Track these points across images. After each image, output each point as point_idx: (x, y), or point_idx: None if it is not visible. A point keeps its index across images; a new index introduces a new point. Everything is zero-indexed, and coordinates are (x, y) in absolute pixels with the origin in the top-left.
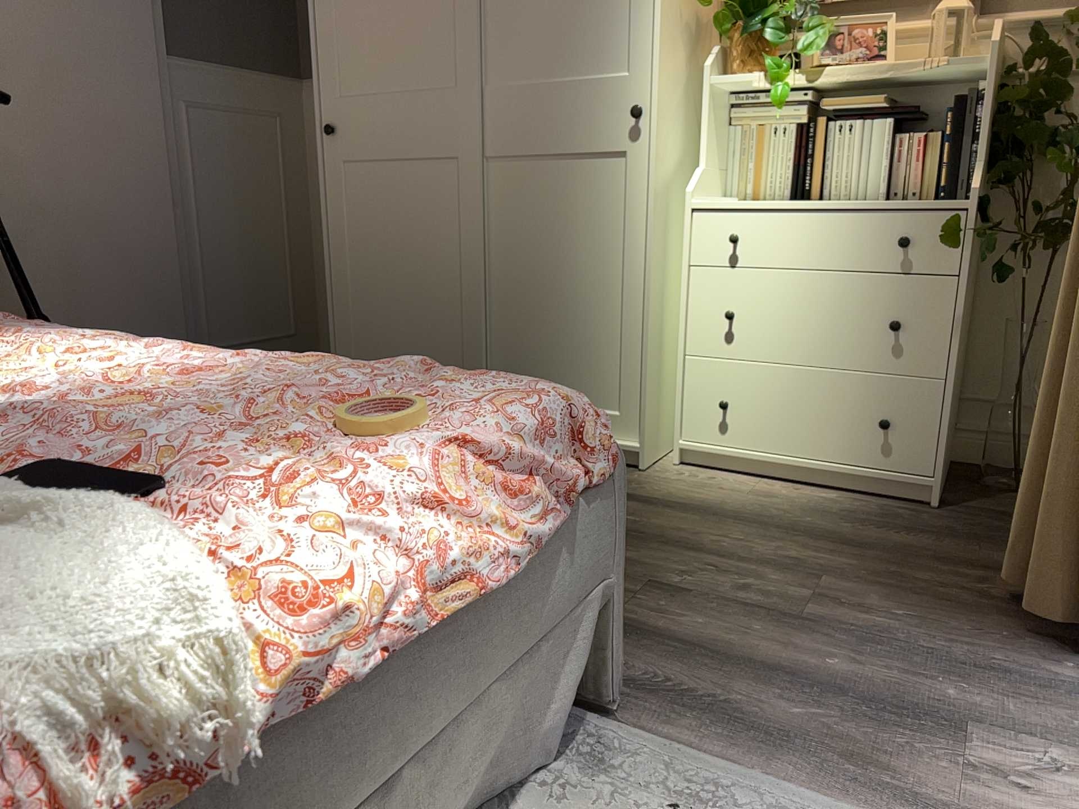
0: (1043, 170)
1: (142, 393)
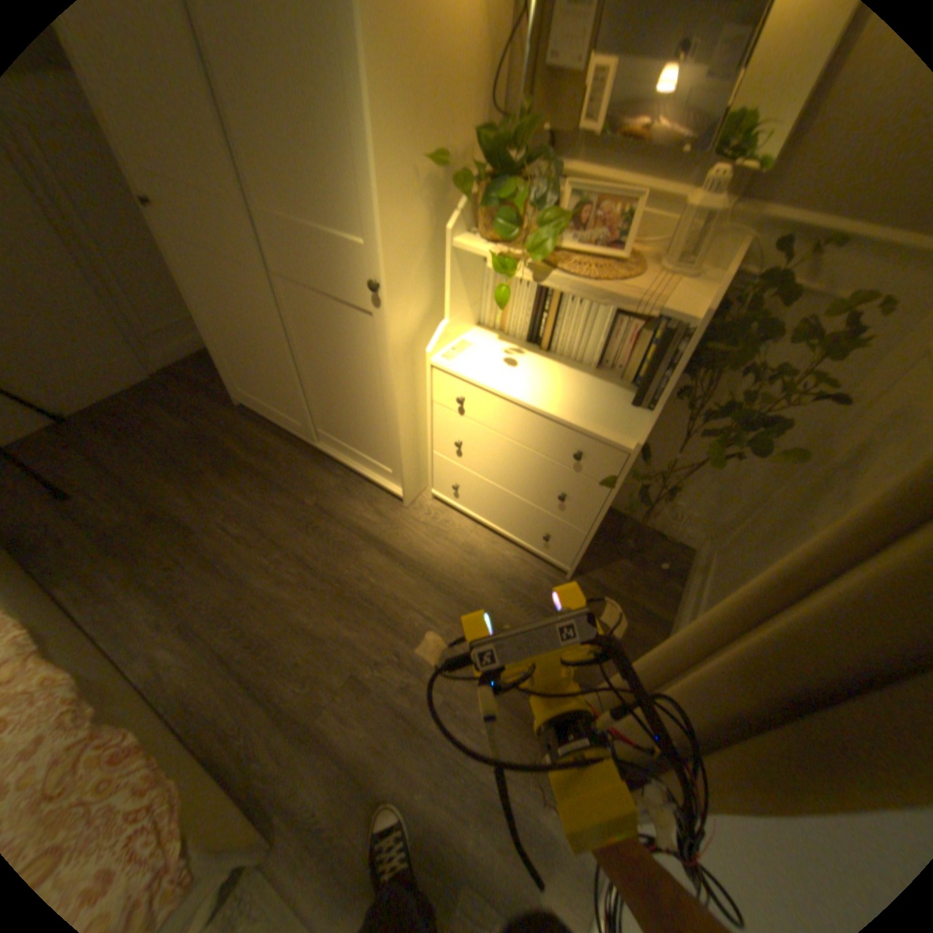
0: (732, 370)
1: None
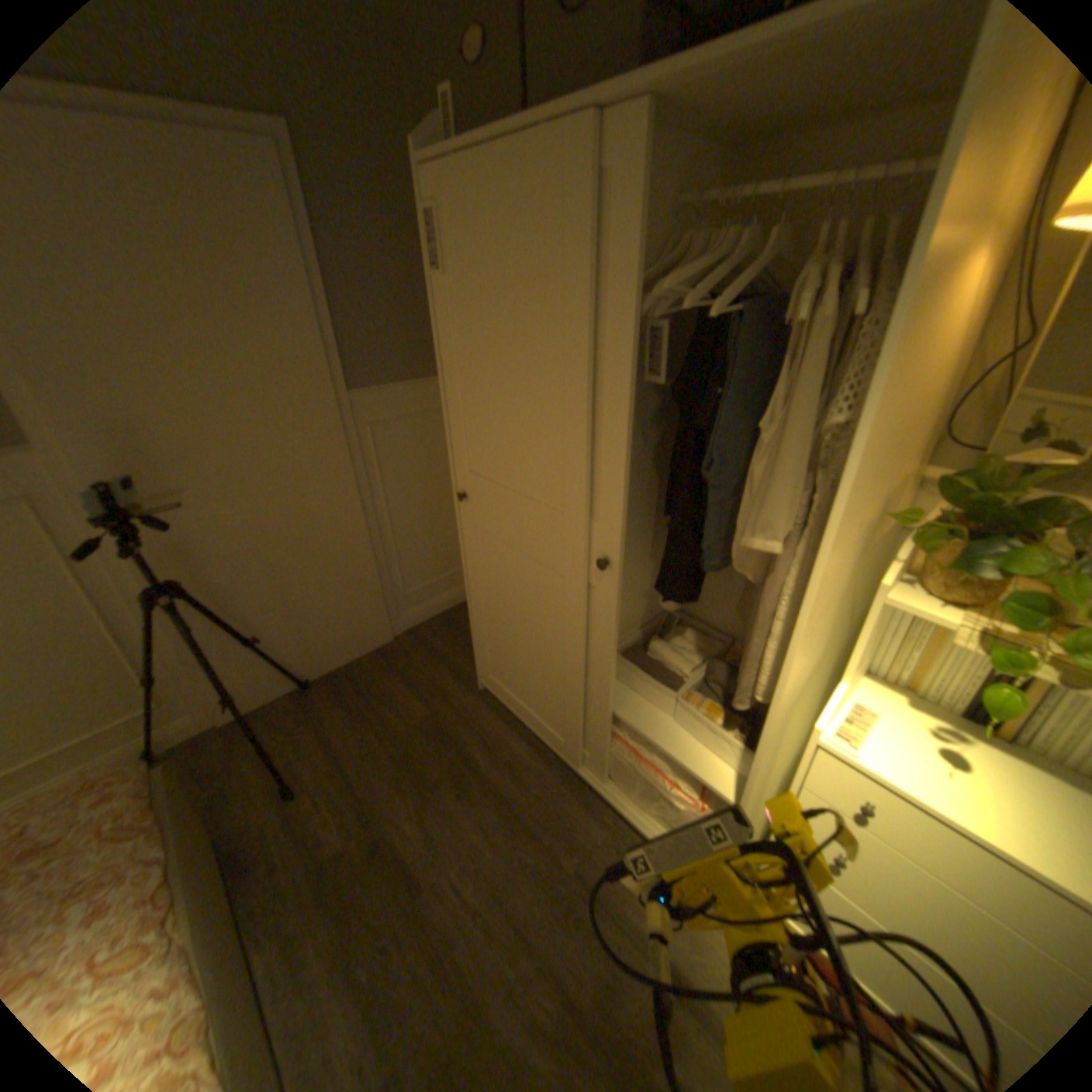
0: None
1: None
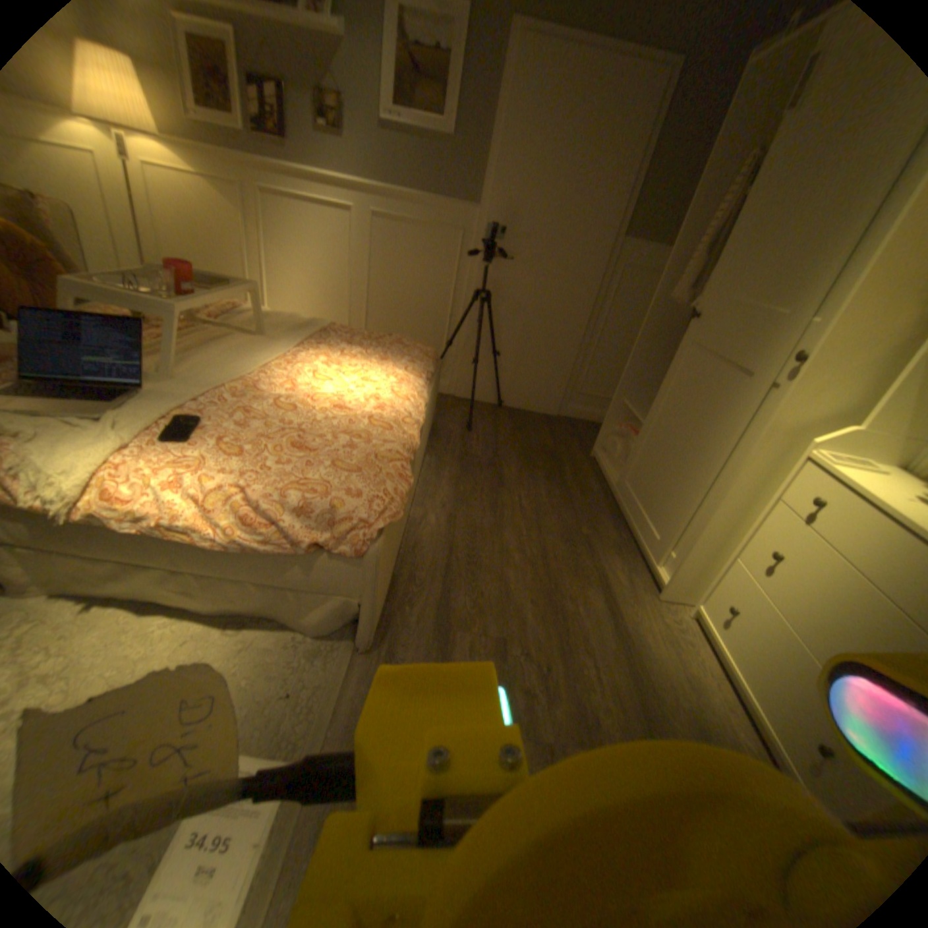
0: None
1: (322, 403)
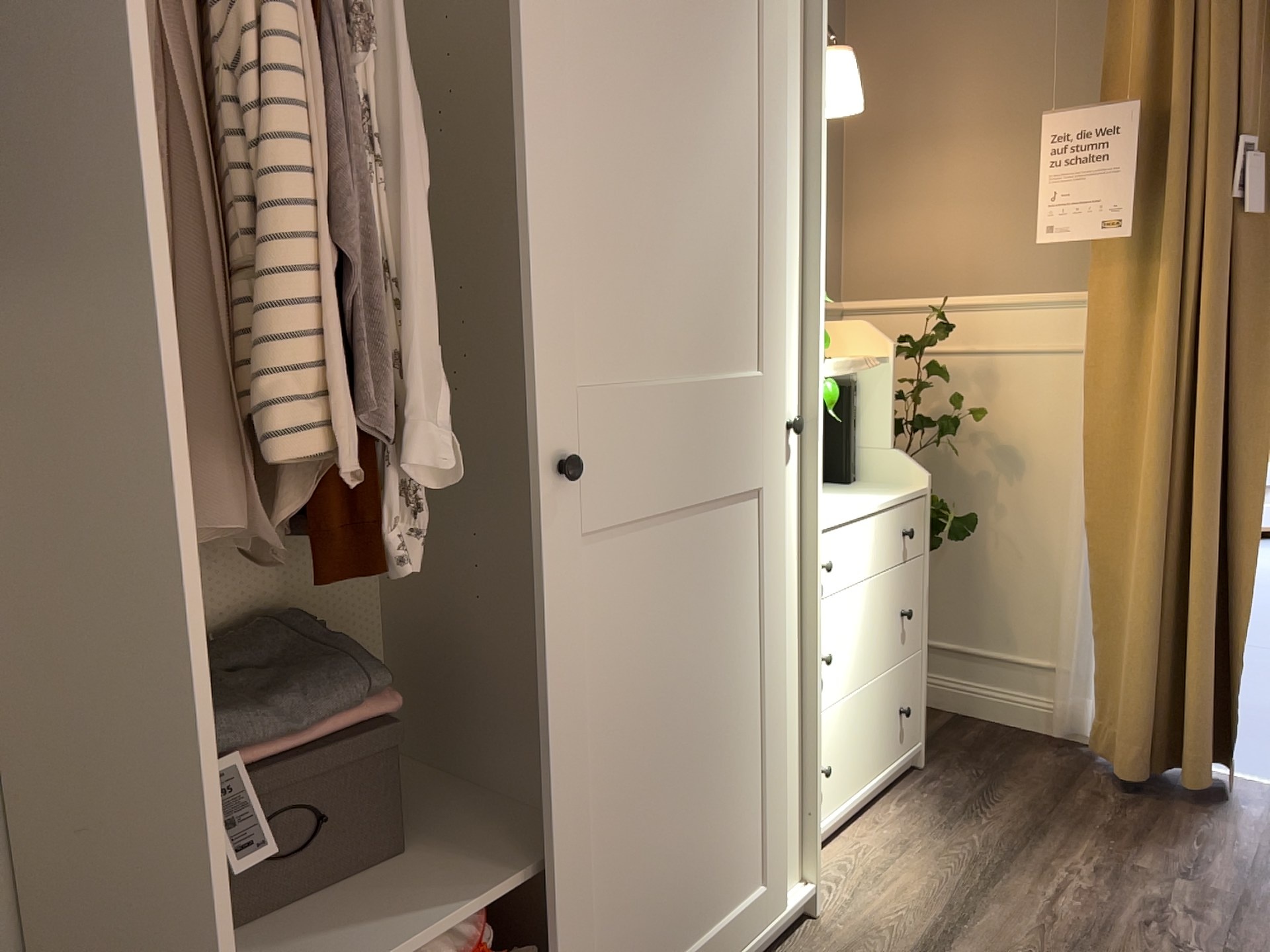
0: None
1: None
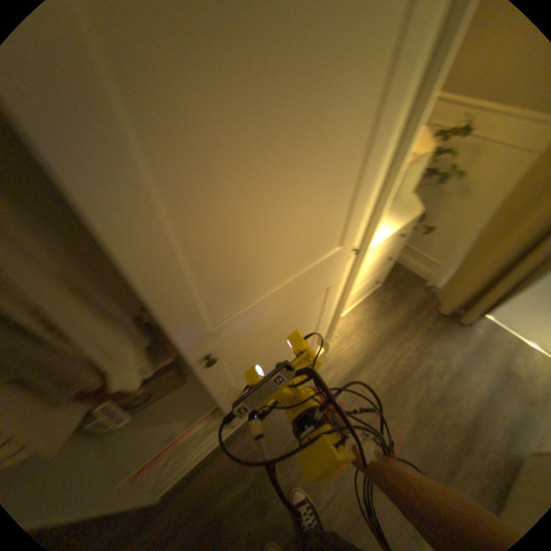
0: None
1: None
